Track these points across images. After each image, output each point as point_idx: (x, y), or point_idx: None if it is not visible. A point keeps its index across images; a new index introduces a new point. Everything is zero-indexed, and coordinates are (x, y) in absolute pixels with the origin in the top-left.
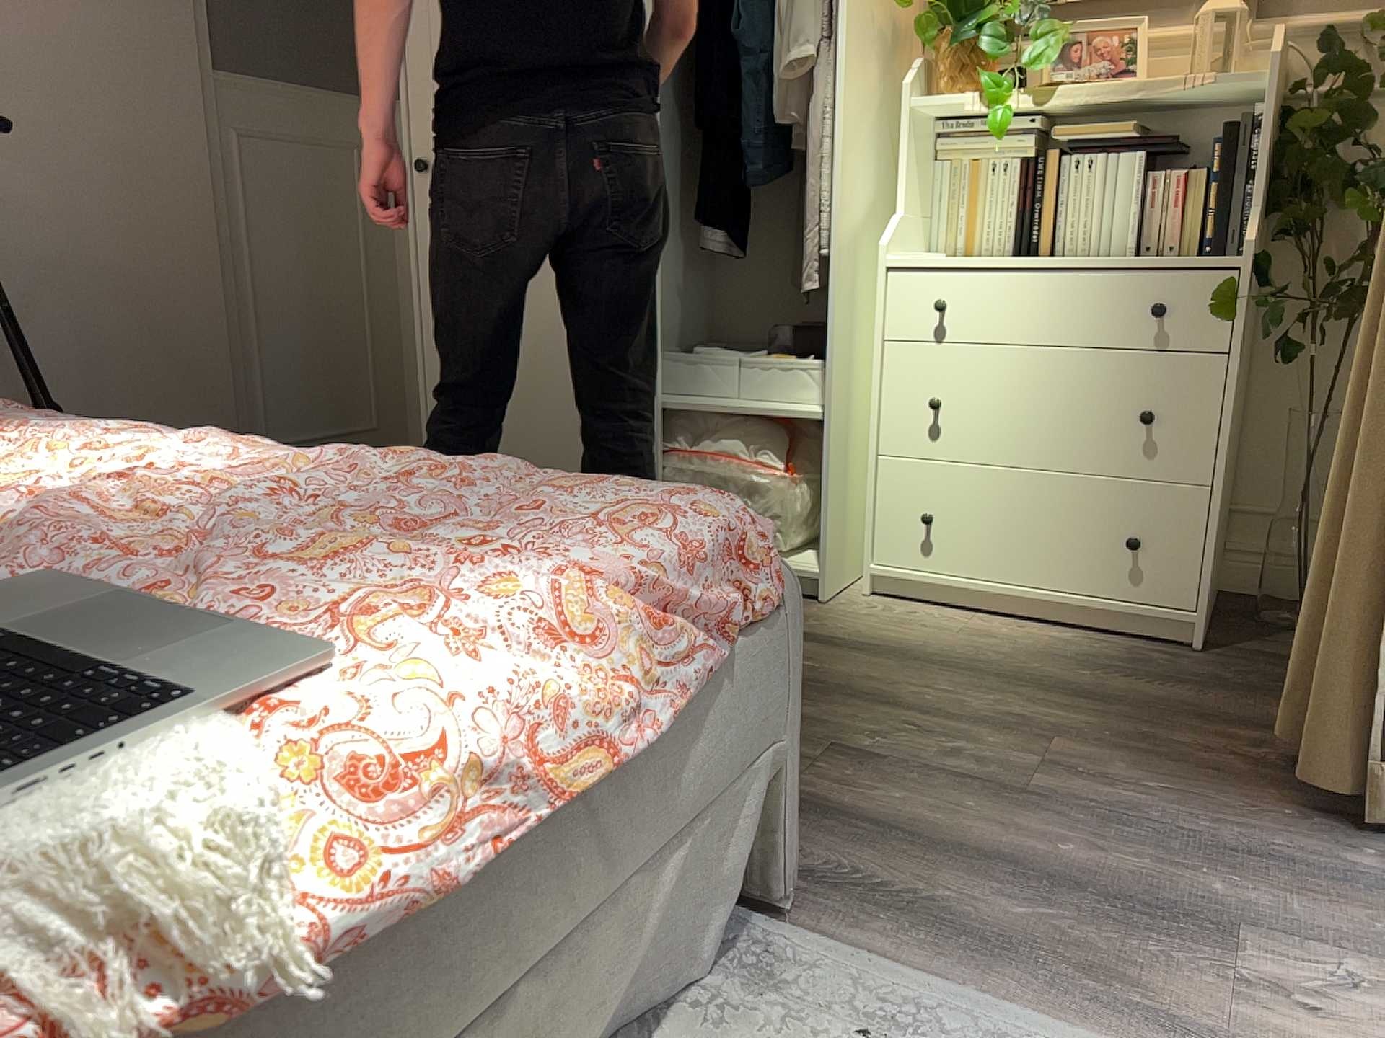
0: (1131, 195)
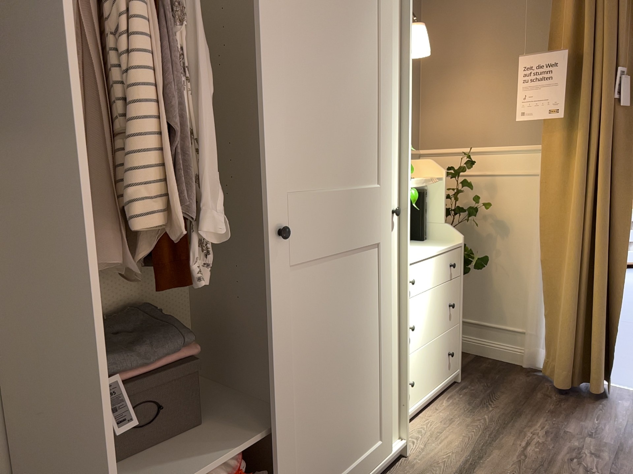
0: None
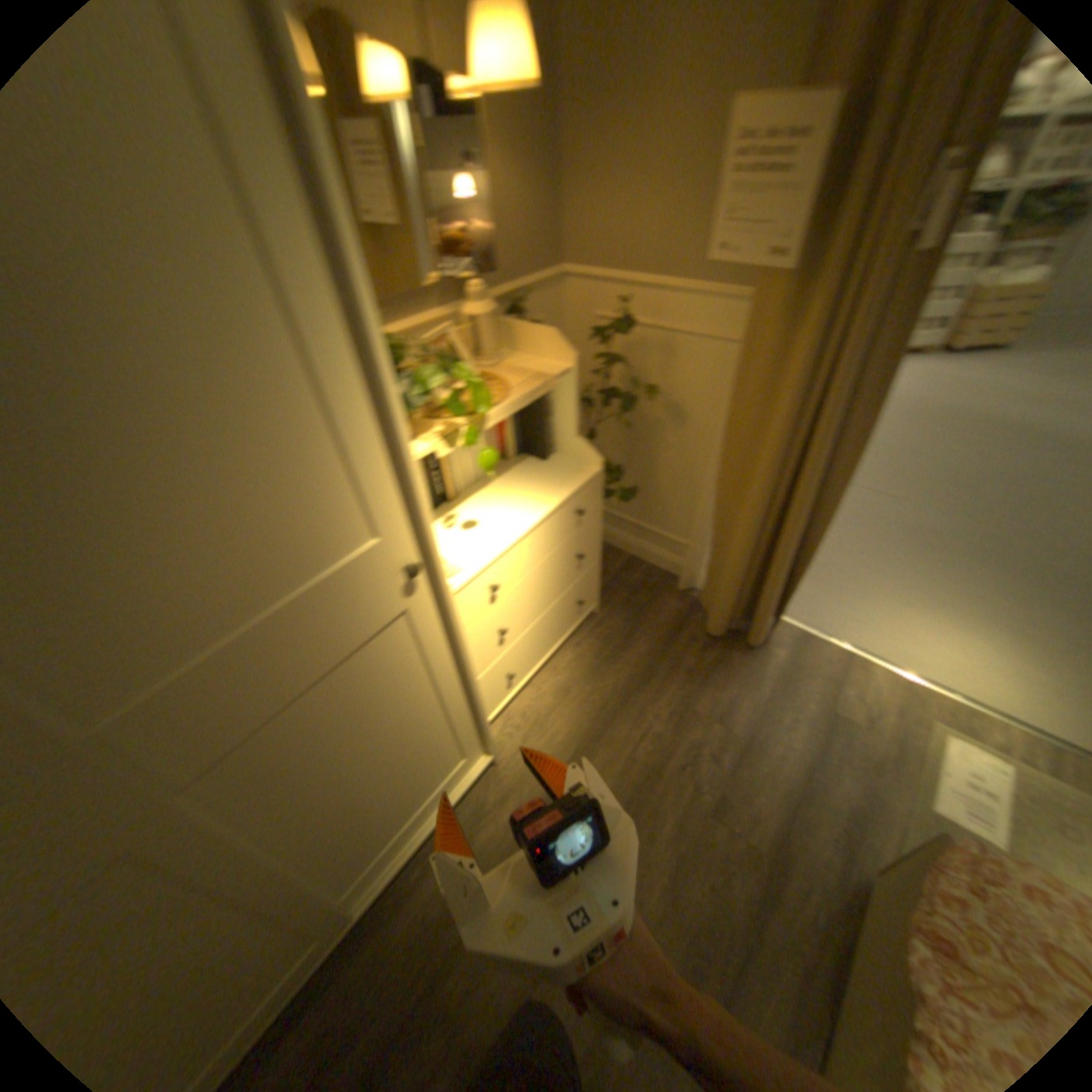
0: (484, 441)
